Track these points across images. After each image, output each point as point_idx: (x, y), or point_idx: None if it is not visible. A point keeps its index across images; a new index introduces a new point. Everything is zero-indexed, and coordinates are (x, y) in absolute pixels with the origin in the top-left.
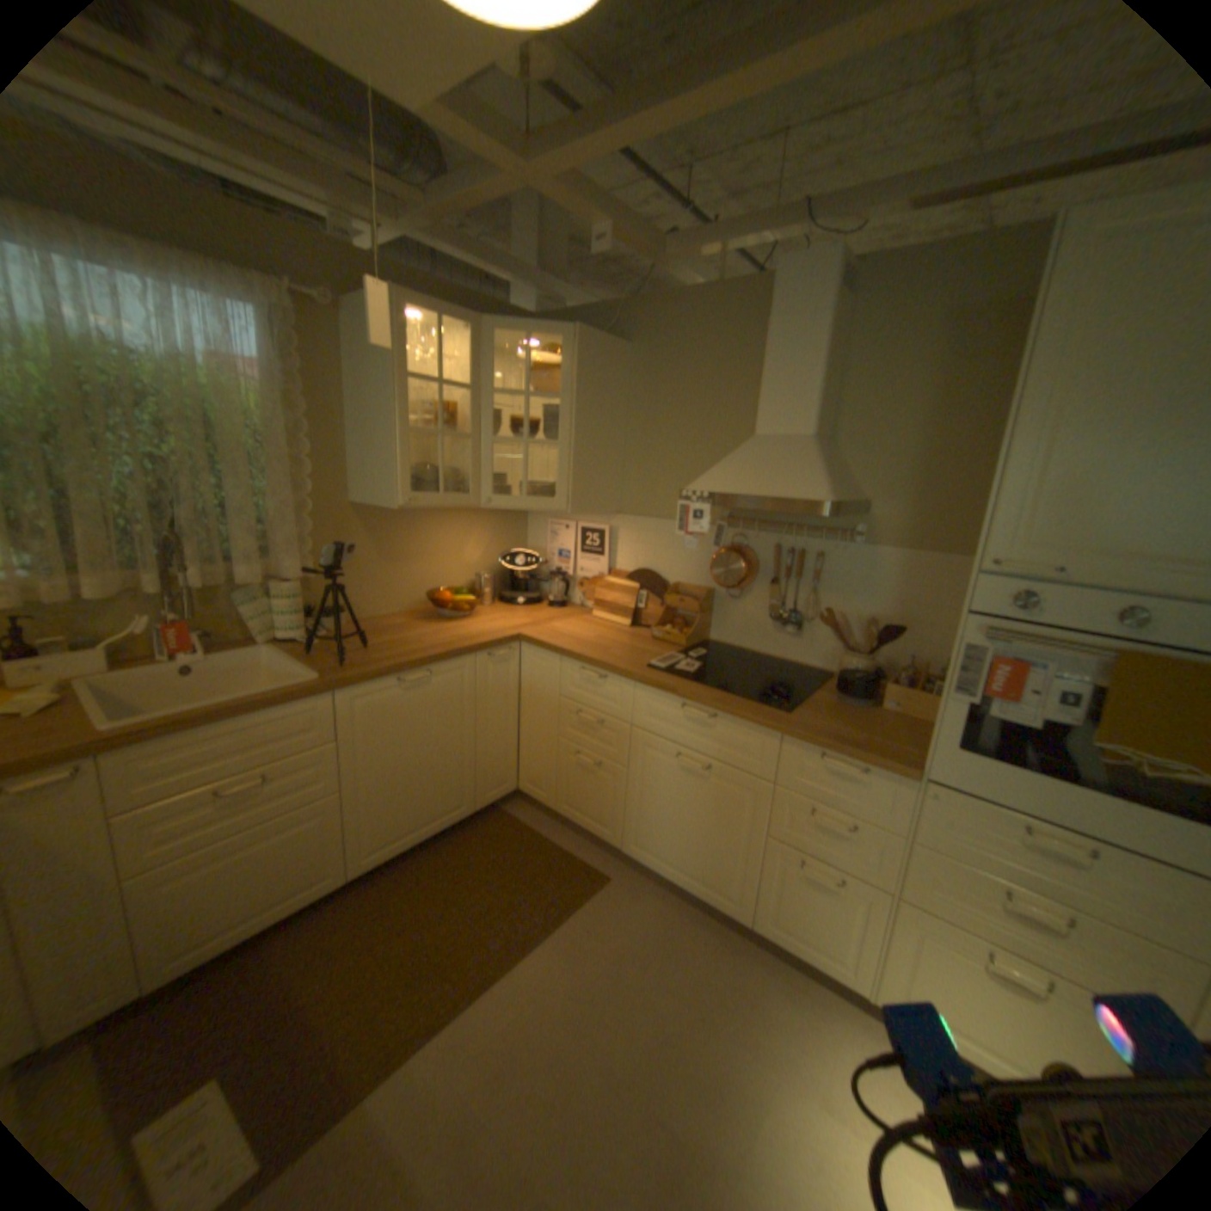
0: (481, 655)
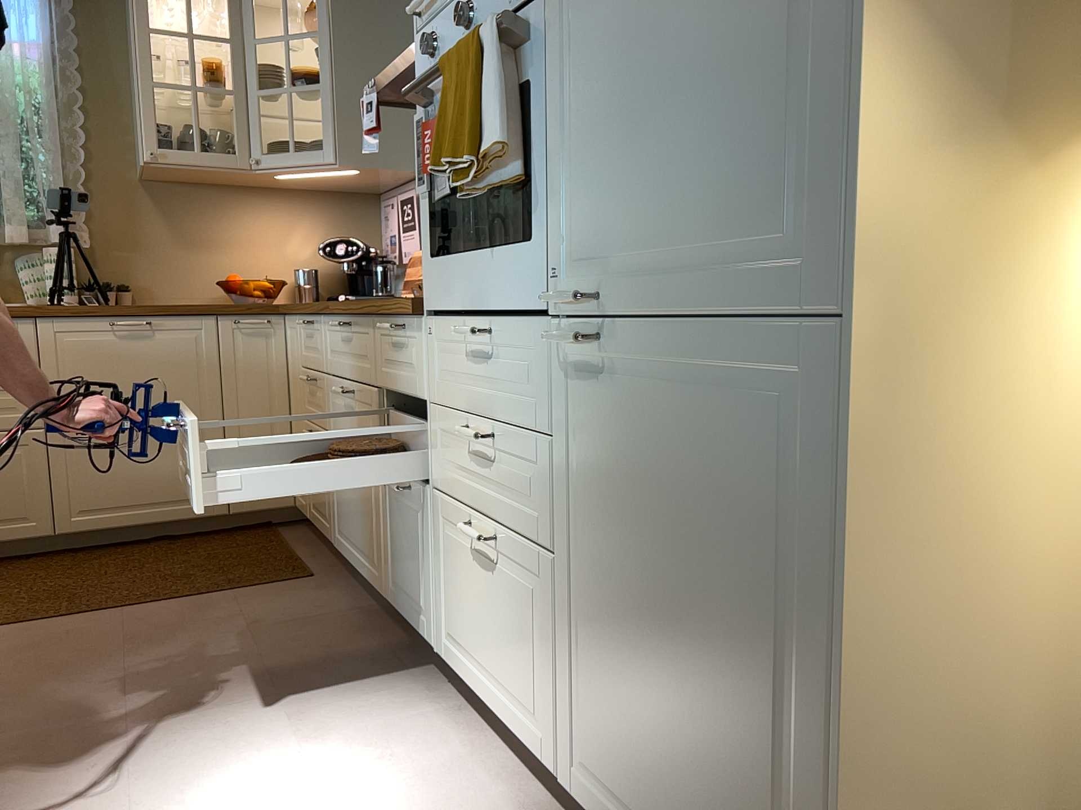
0: (225, 320)
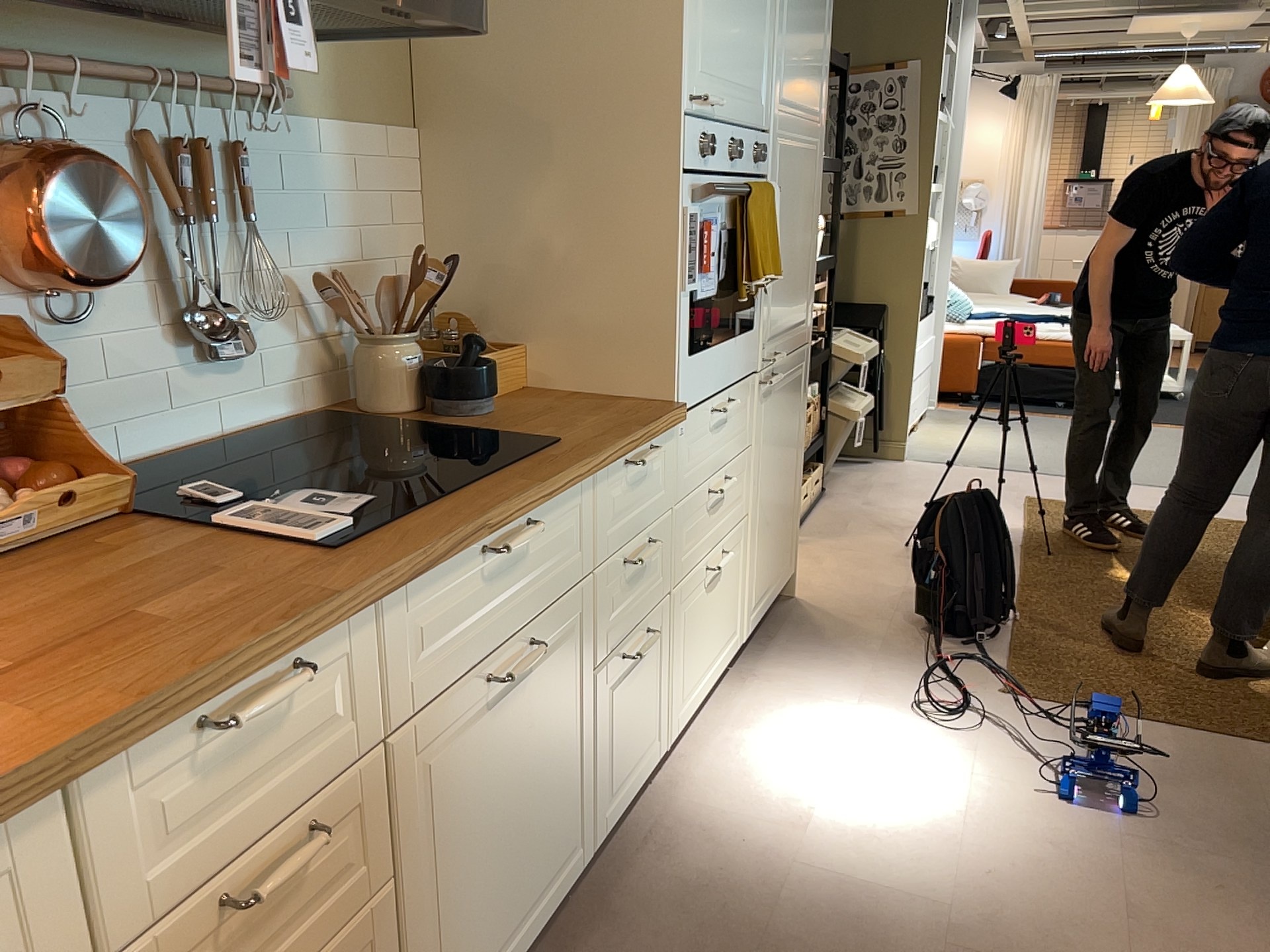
0: None
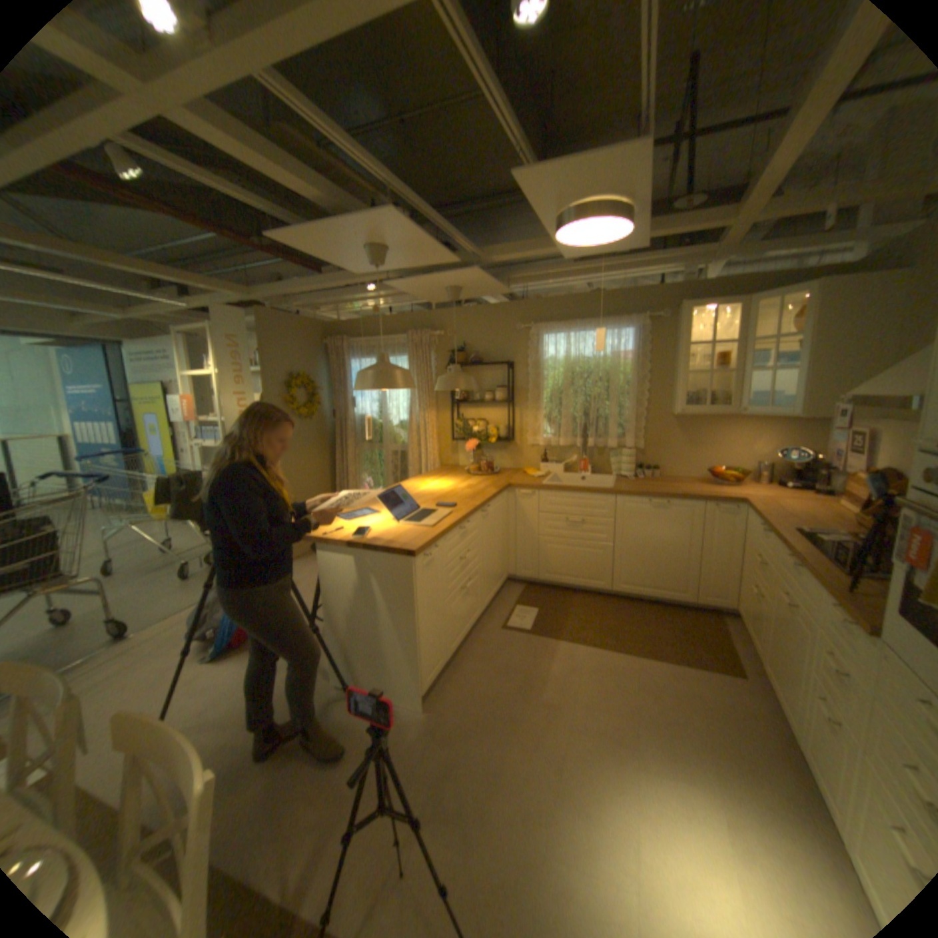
0: (711, 504)
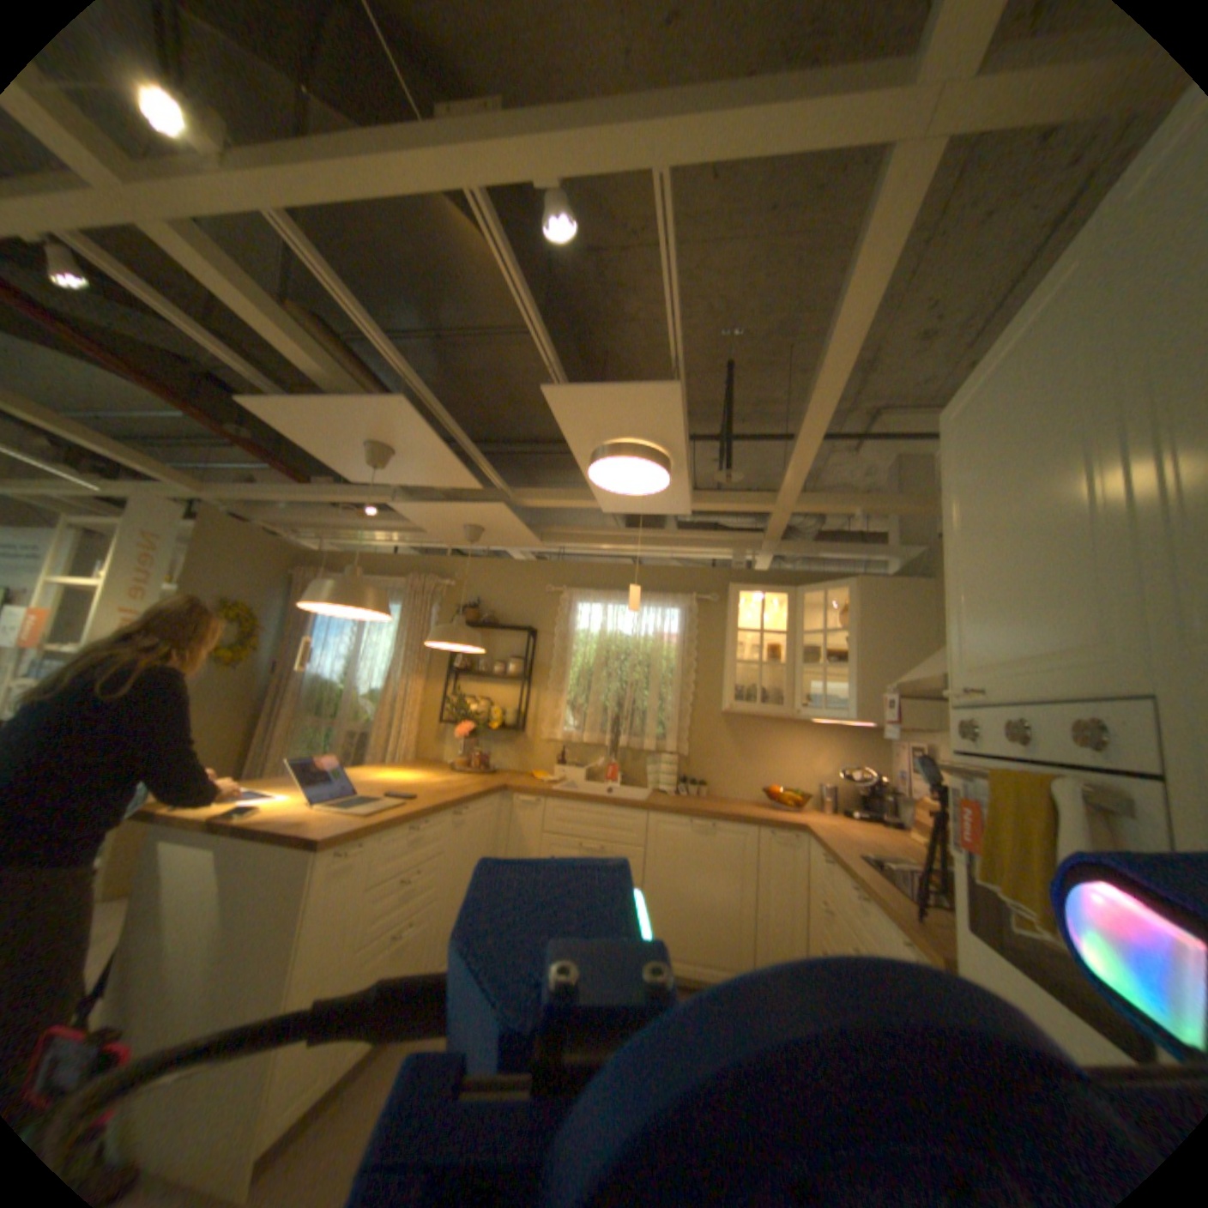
0: (765, 831)
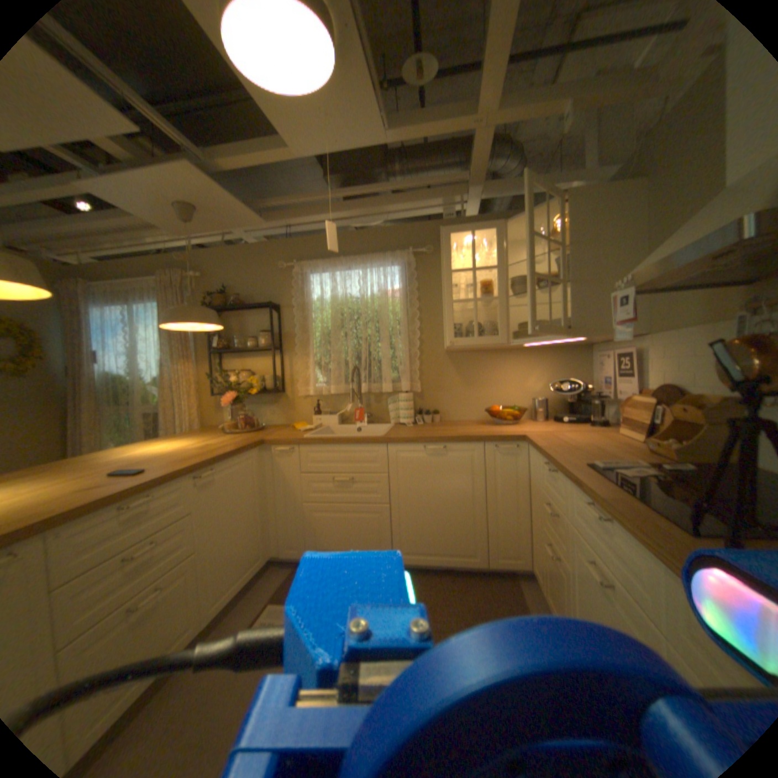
0: (489, 444)
